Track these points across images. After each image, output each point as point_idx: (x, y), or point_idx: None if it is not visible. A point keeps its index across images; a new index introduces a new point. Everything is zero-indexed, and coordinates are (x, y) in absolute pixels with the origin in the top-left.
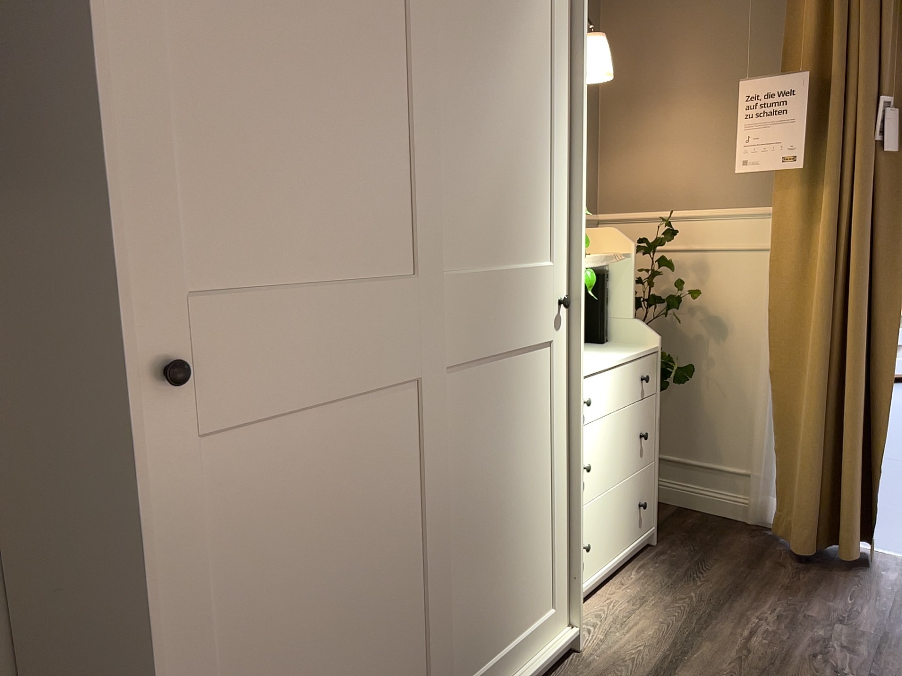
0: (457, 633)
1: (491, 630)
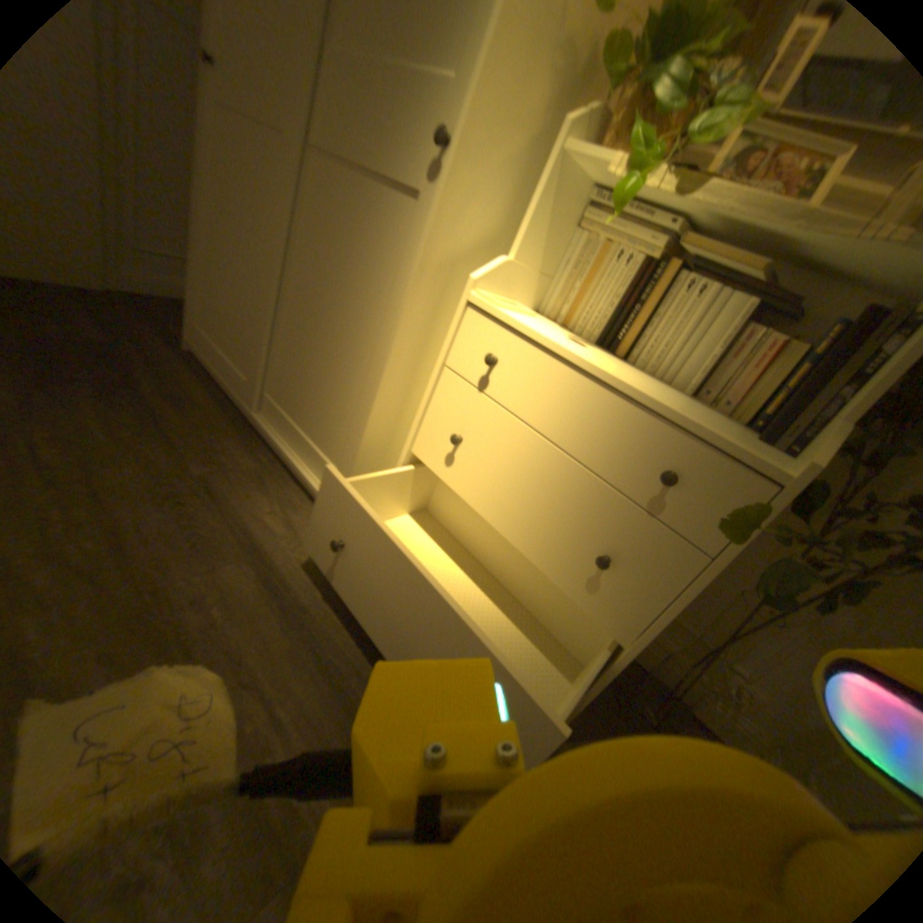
0: (282, 366)
1: (297, 399)
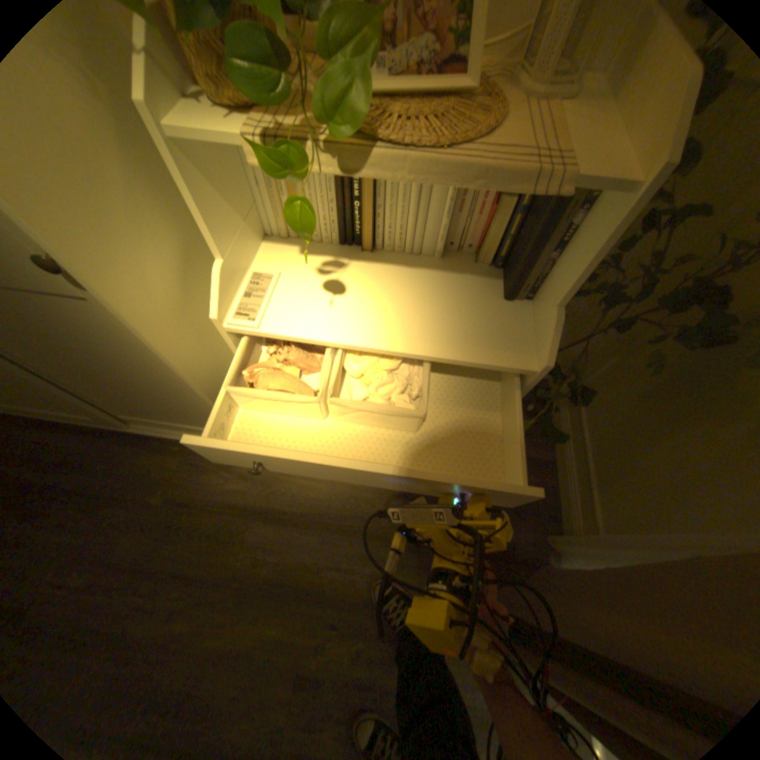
0: (106, 403)
1: (150, 414)
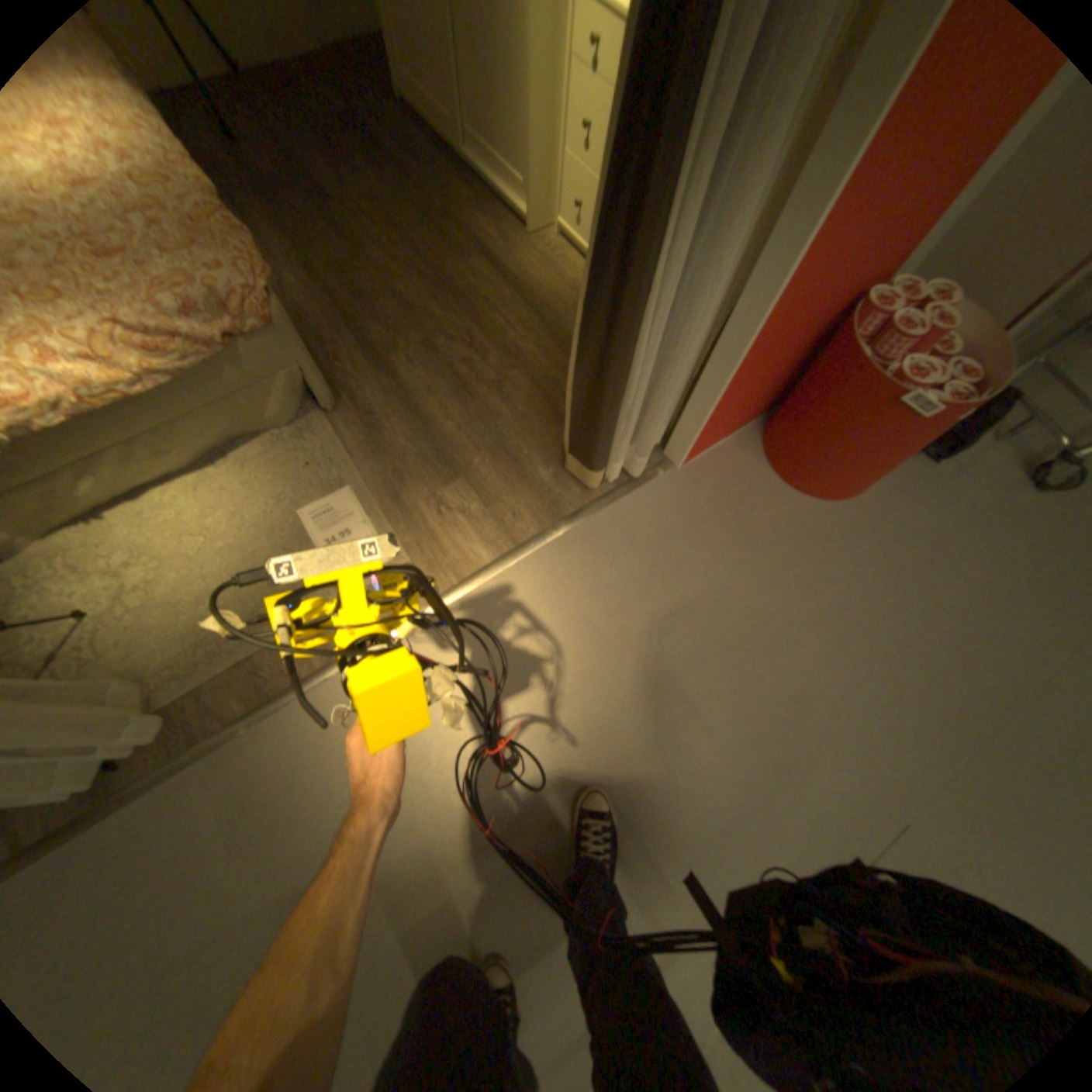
0: (467, 92)
1: (484, 123)
